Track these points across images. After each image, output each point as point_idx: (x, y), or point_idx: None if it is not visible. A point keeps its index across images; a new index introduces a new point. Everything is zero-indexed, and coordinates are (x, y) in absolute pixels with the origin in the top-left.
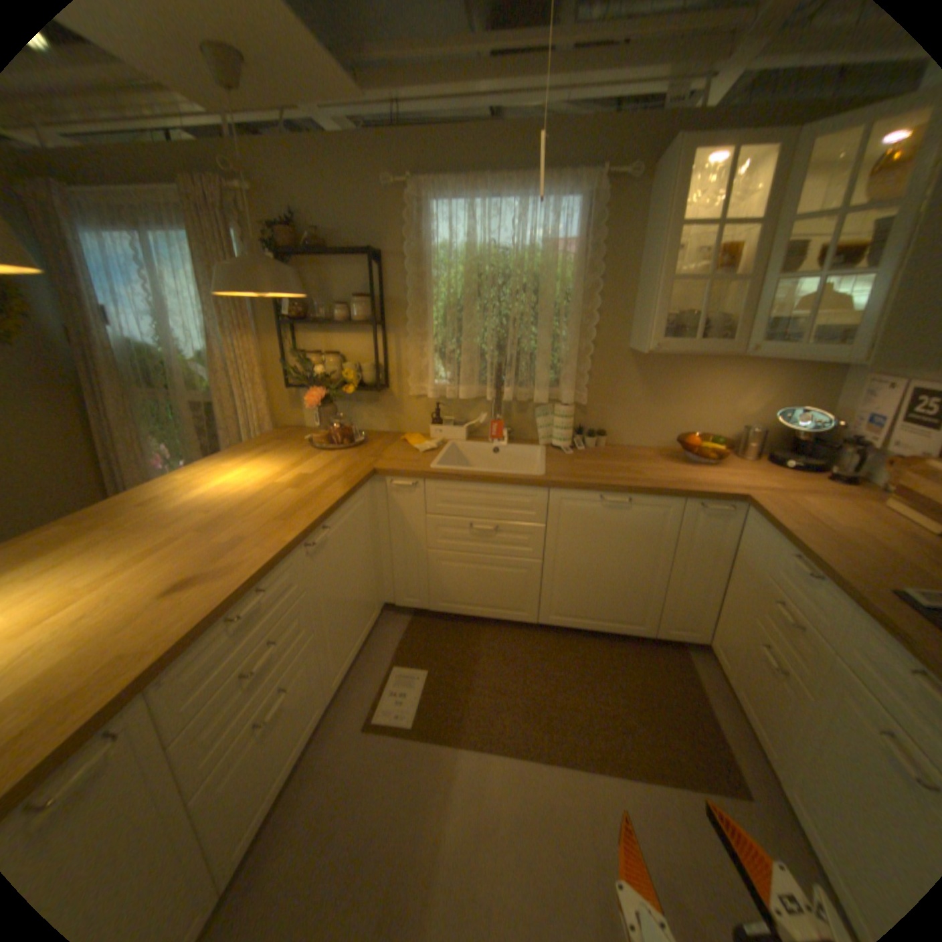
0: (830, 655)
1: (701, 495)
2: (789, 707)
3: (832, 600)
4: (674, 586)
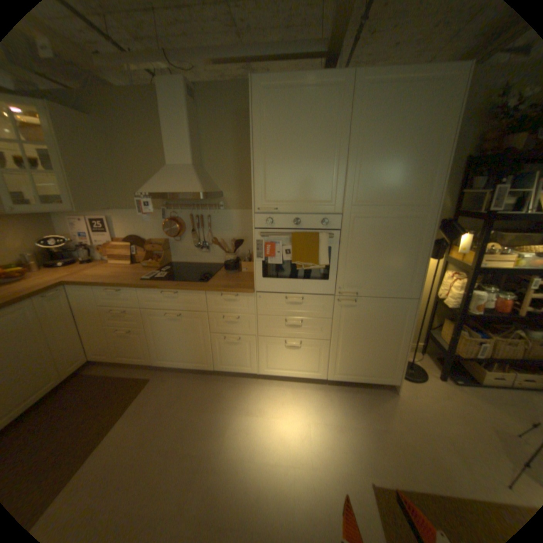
0: (138, 311)
1: (38, 292)
2: (137, 341)
3: (126, 295)
4: (53, 348)
